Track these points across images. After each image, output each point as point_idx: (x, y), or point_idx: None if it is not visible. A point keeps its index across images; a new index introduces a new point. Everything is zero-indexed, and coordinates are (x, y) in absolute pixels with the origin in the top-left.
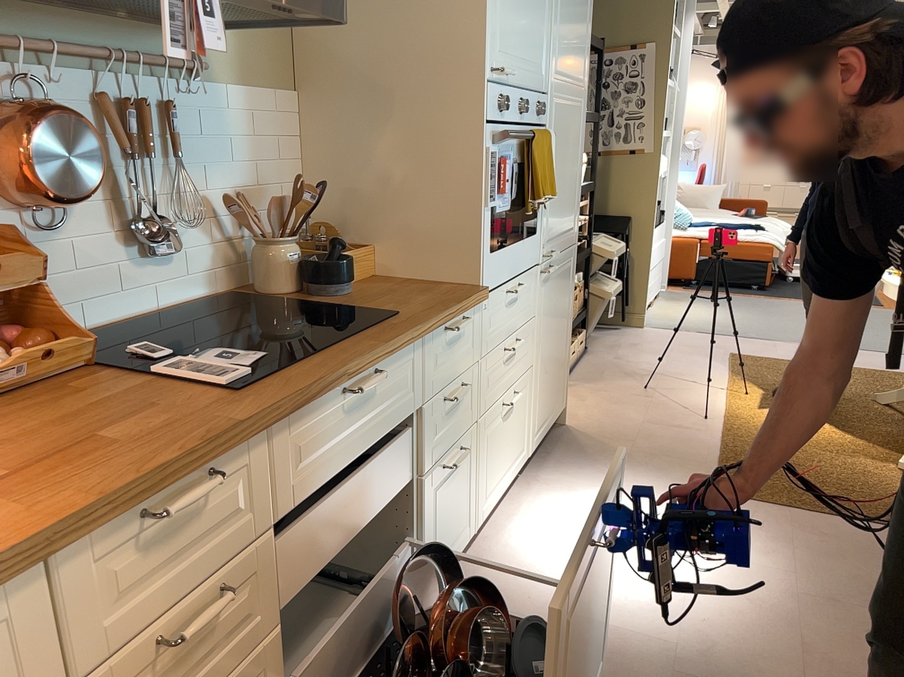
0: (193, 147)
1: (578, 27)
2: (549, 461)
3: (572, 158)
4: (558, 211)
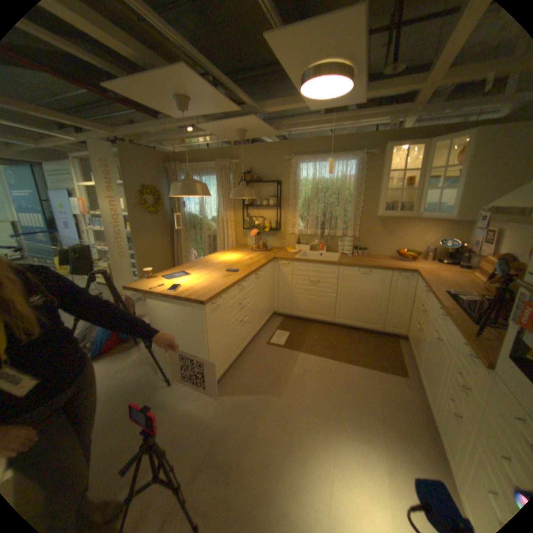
0: None
1: None
2: None
3: None
4: None
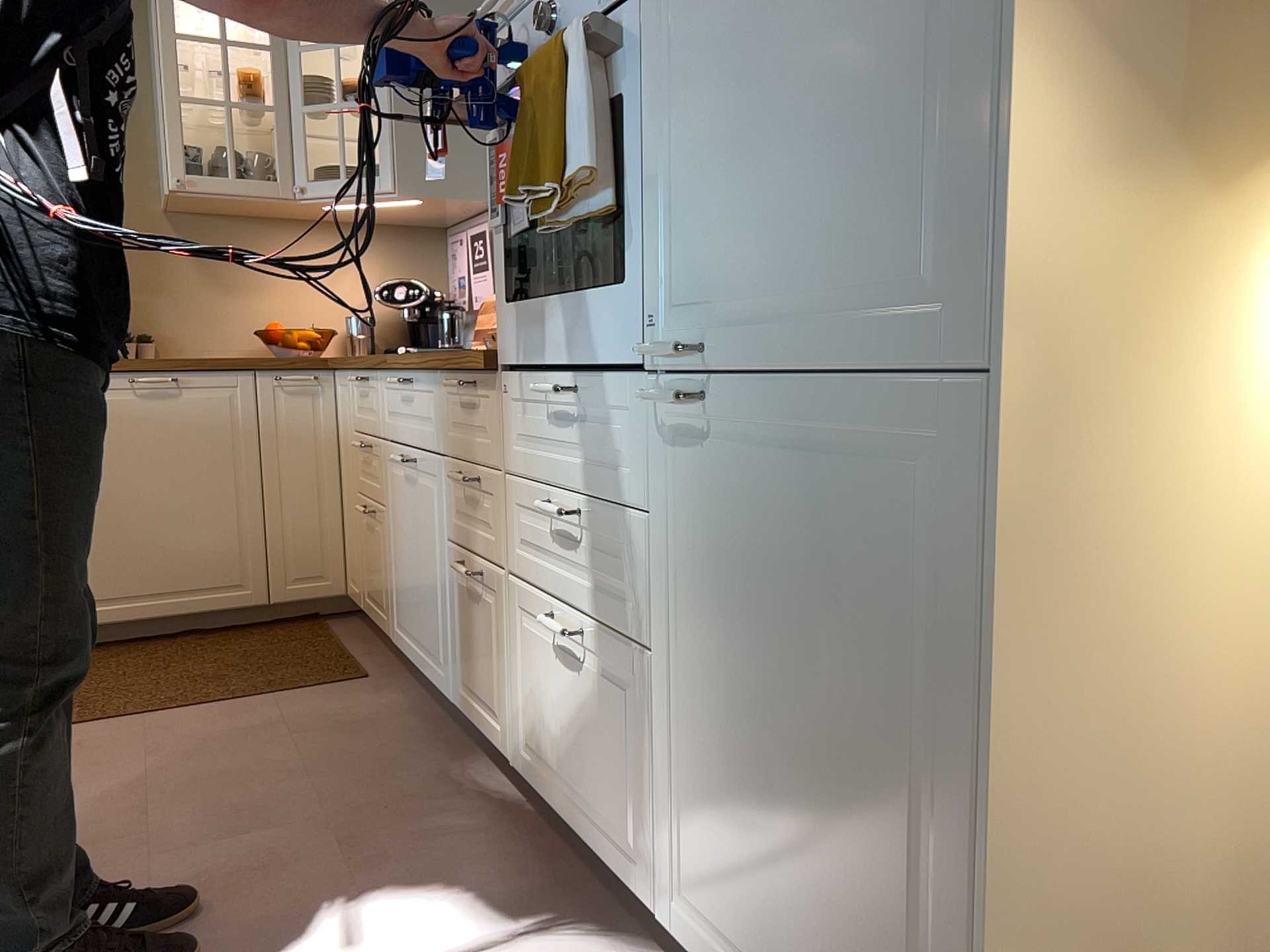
0: None
1: None
2: None
3: None
4: (755, 209)
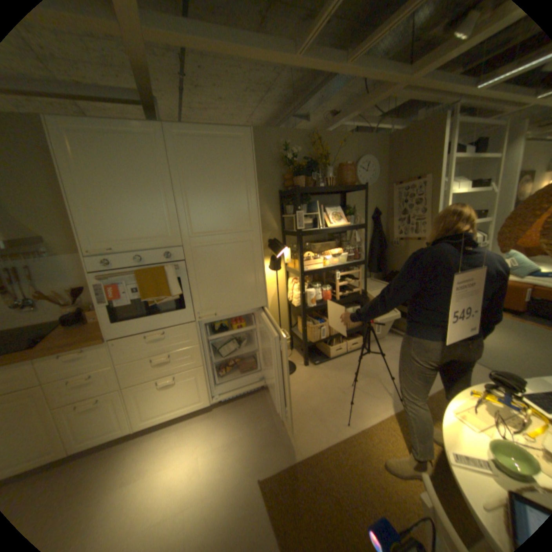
0: (41, 277)
1: (228, 202)
2: (233, 411)
3: (242, 266)
4: (222, 294)
